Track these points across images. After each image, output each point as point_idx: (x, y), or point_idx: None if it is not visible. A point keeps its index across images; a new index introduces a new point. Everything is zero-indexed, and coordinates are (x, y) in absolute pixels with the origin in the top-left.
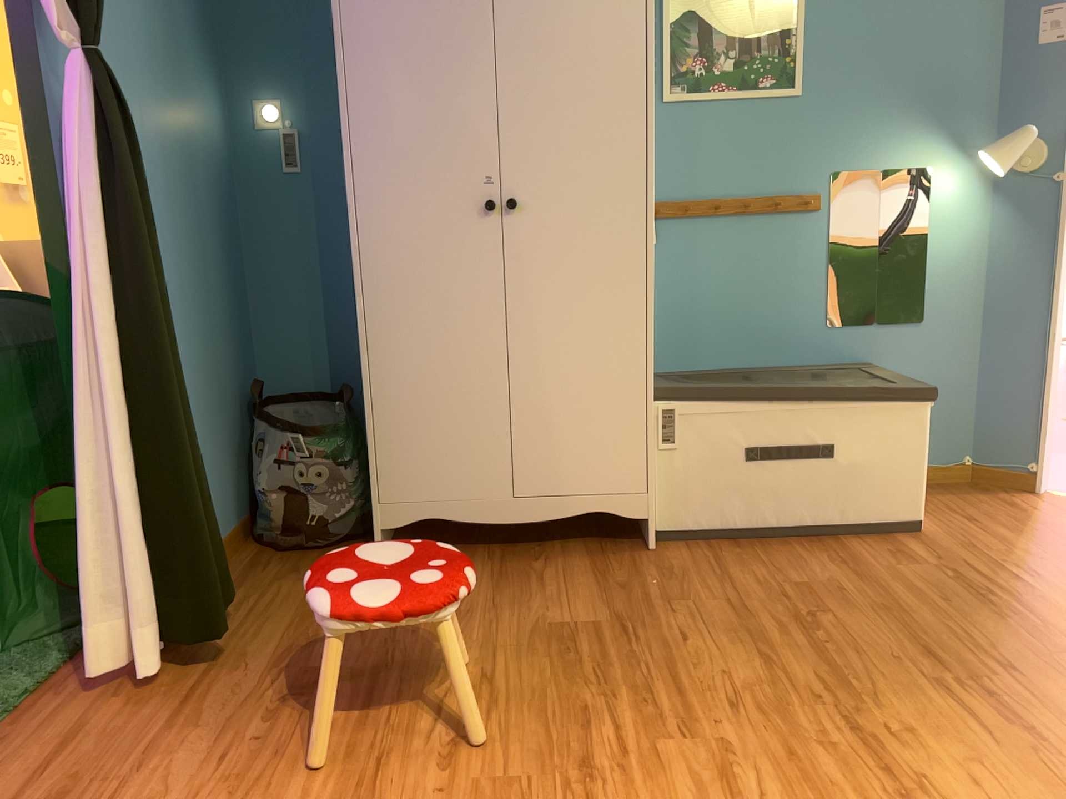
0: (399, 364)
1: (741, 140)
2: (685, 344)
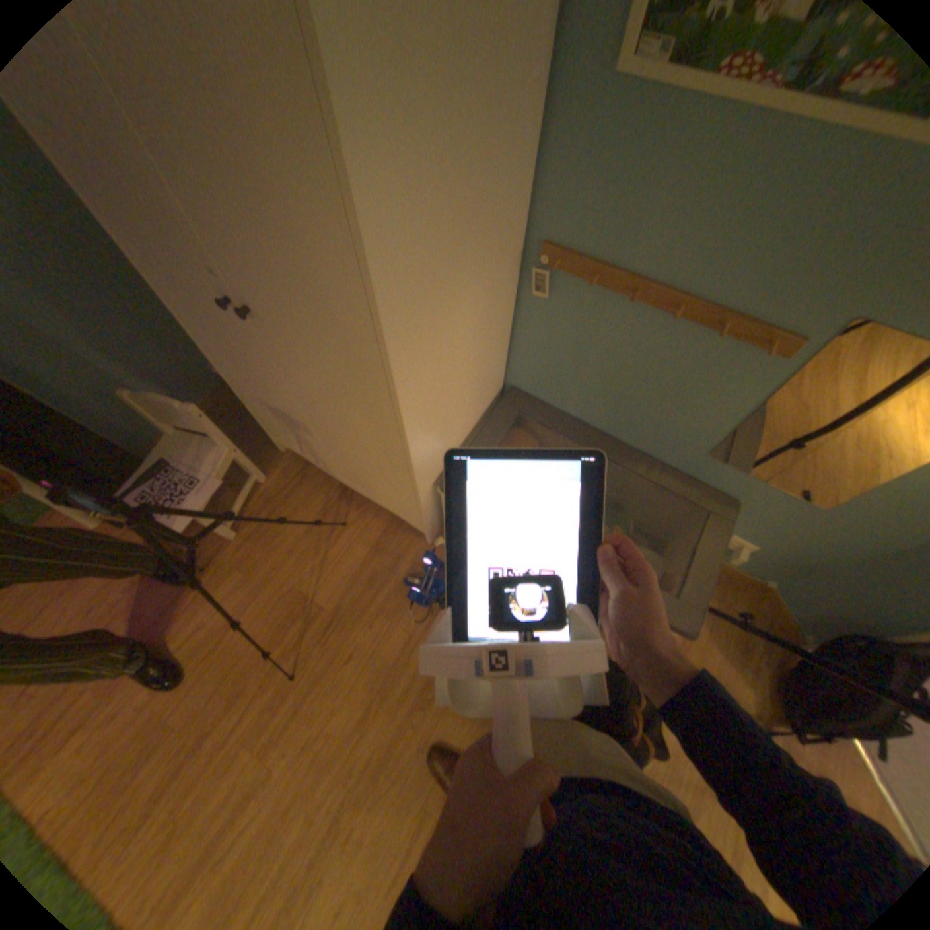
0: (240, 379)
1: (734, 204)
2: (558, 396)
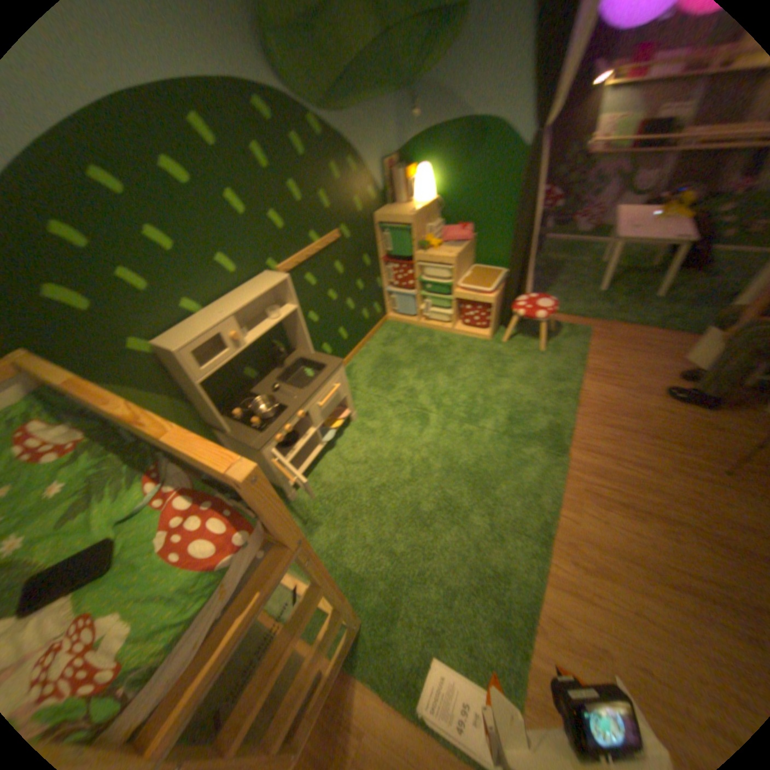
0: None
1: None
2: None
